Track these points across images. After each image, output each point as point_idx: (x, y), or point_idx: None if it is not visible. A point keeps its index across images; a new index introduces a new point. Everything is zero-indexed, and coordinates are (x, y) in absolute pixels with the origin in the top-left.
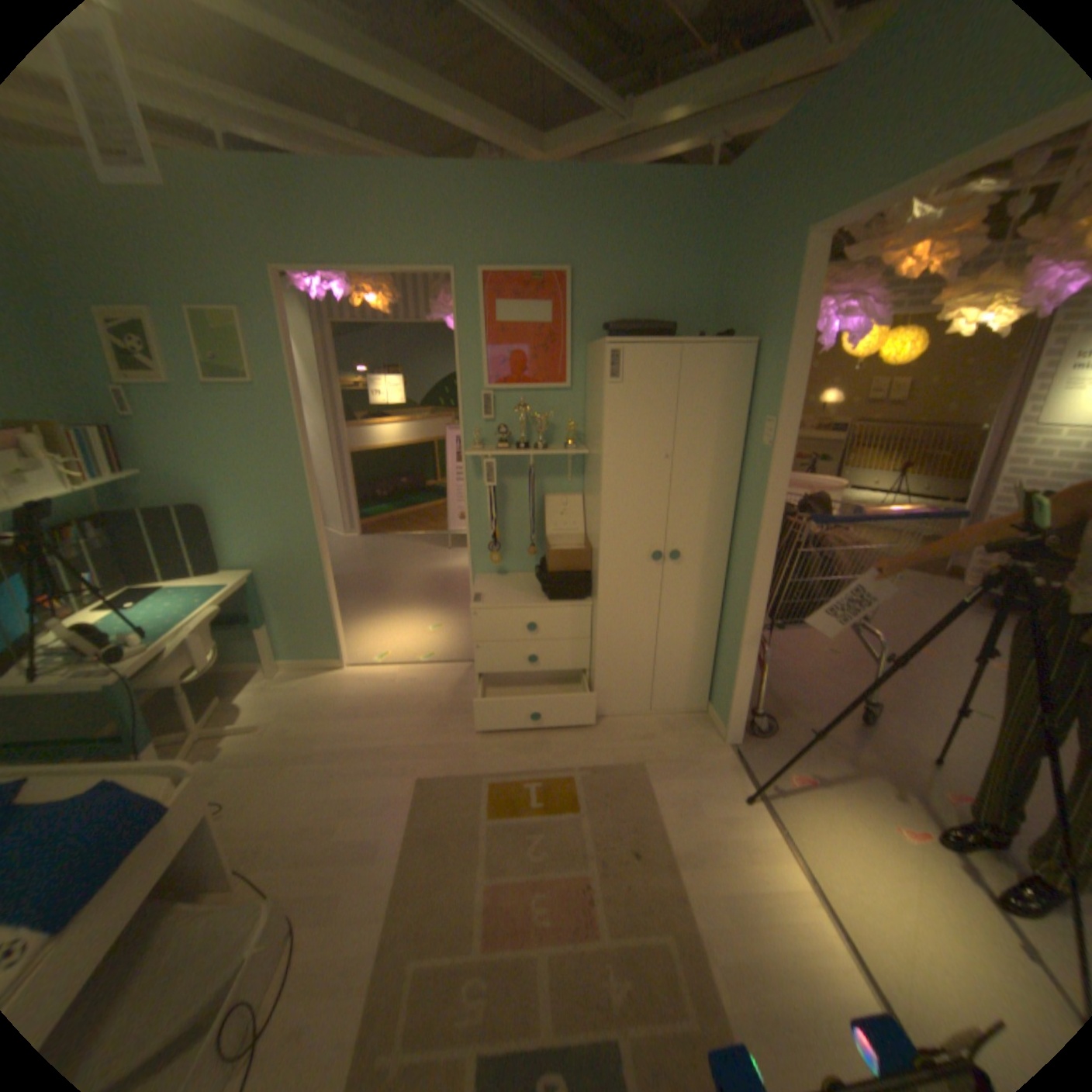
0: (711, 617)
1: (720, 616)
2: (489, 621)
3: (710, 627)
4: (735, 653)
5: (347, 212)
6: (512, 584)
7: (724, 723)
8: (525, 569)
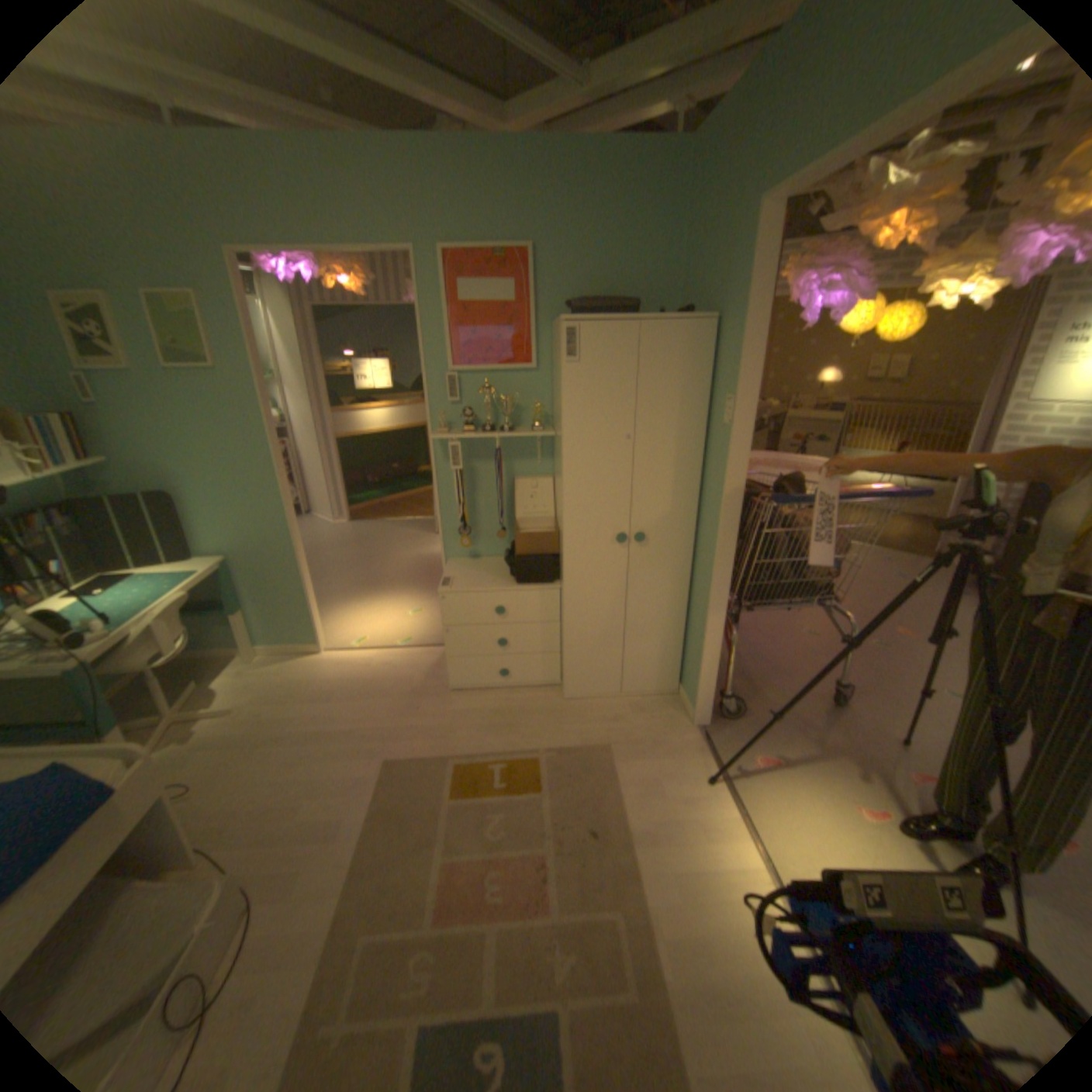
0: (680, 600)
1: (689, 598)
2: (458, 605)
3: (679, 609)
4: (701, 635)
5: (301, 189)
6: (484, 567)
7: (693, 704)
8: (498, 553)
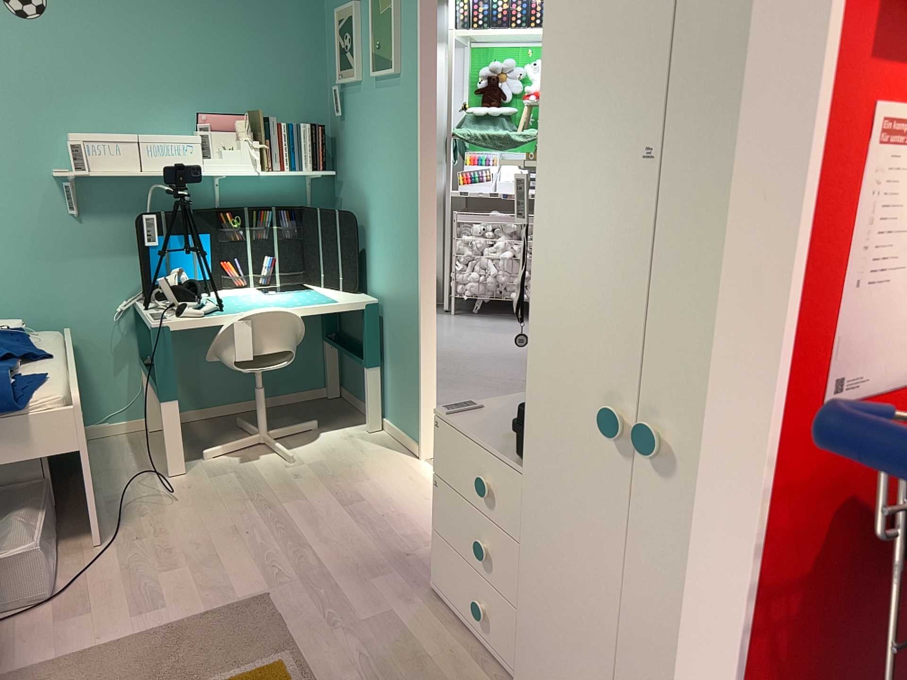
0: None
1: None
2: (448, 448)
3: None
4: None
5: None
6: None
7: None
8: None
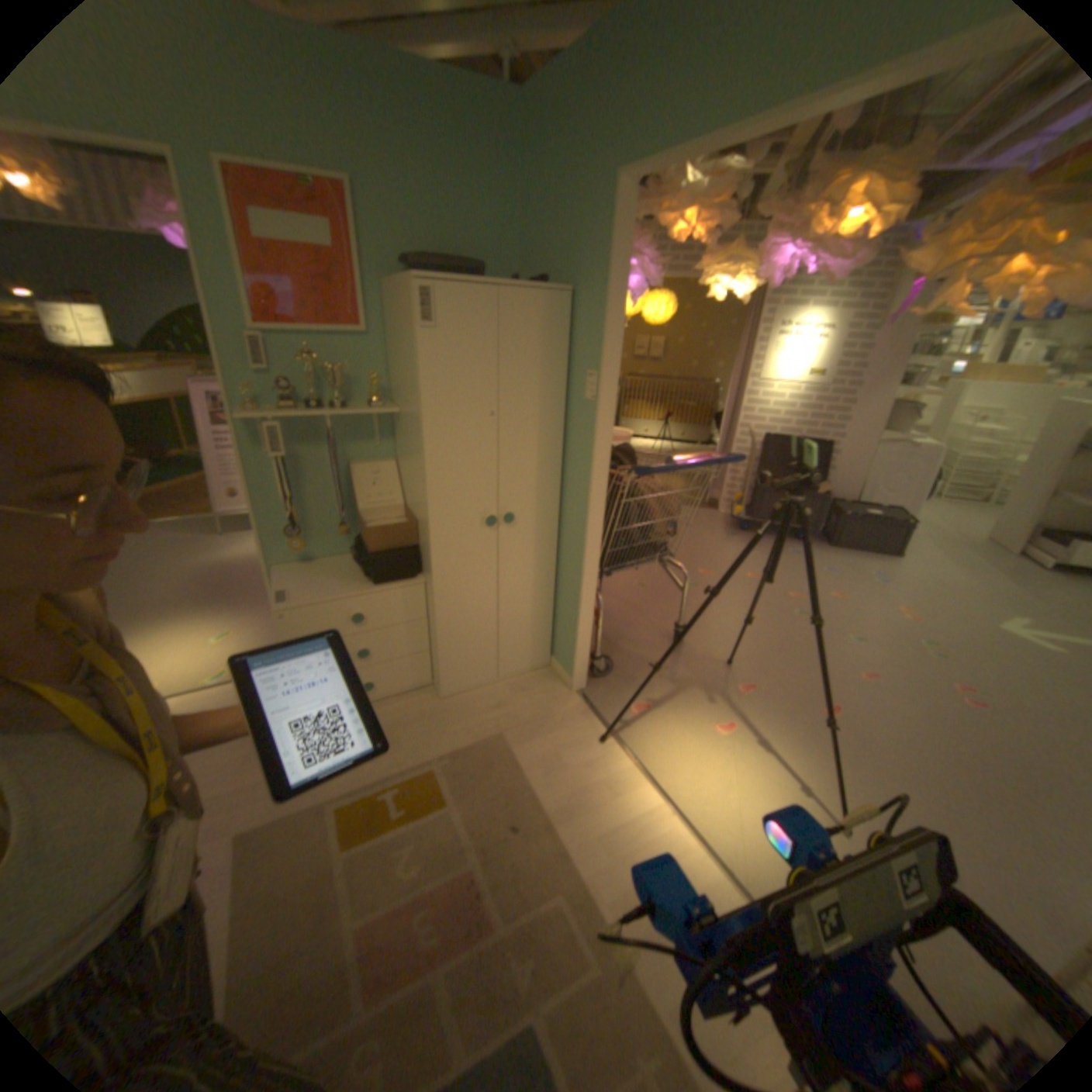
0: (548, 575)
1: (556, 572)
2: (303, 622)
3: (548, 584)
4: (574, 607)
5: None
6: (325, 571)
7: (569, 672)
8: (337, 551)
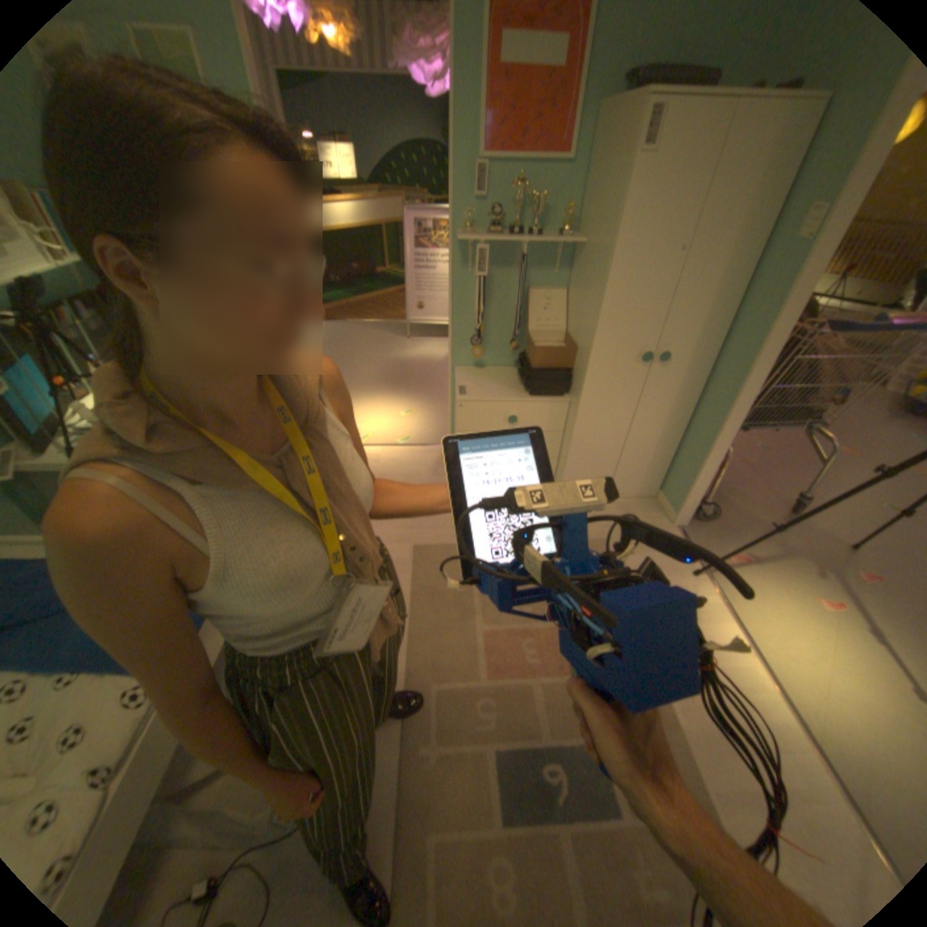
0: (683, 418)
1: (691, 417)
2: (473, 413)
3: (679, 426)
4: (701, 452)
5: None
6: (491, 378)
7: (674, 508)
8: (501, 363)
